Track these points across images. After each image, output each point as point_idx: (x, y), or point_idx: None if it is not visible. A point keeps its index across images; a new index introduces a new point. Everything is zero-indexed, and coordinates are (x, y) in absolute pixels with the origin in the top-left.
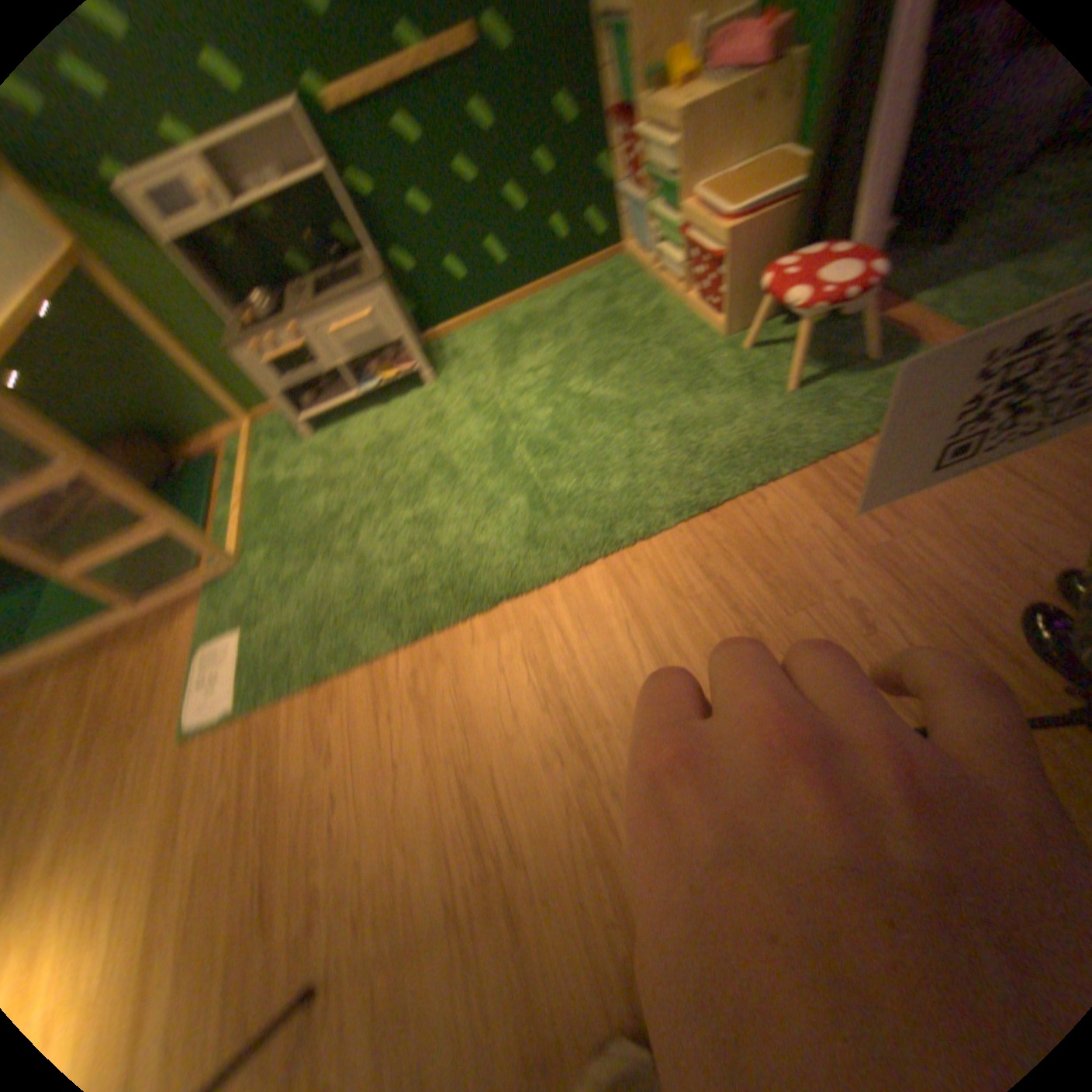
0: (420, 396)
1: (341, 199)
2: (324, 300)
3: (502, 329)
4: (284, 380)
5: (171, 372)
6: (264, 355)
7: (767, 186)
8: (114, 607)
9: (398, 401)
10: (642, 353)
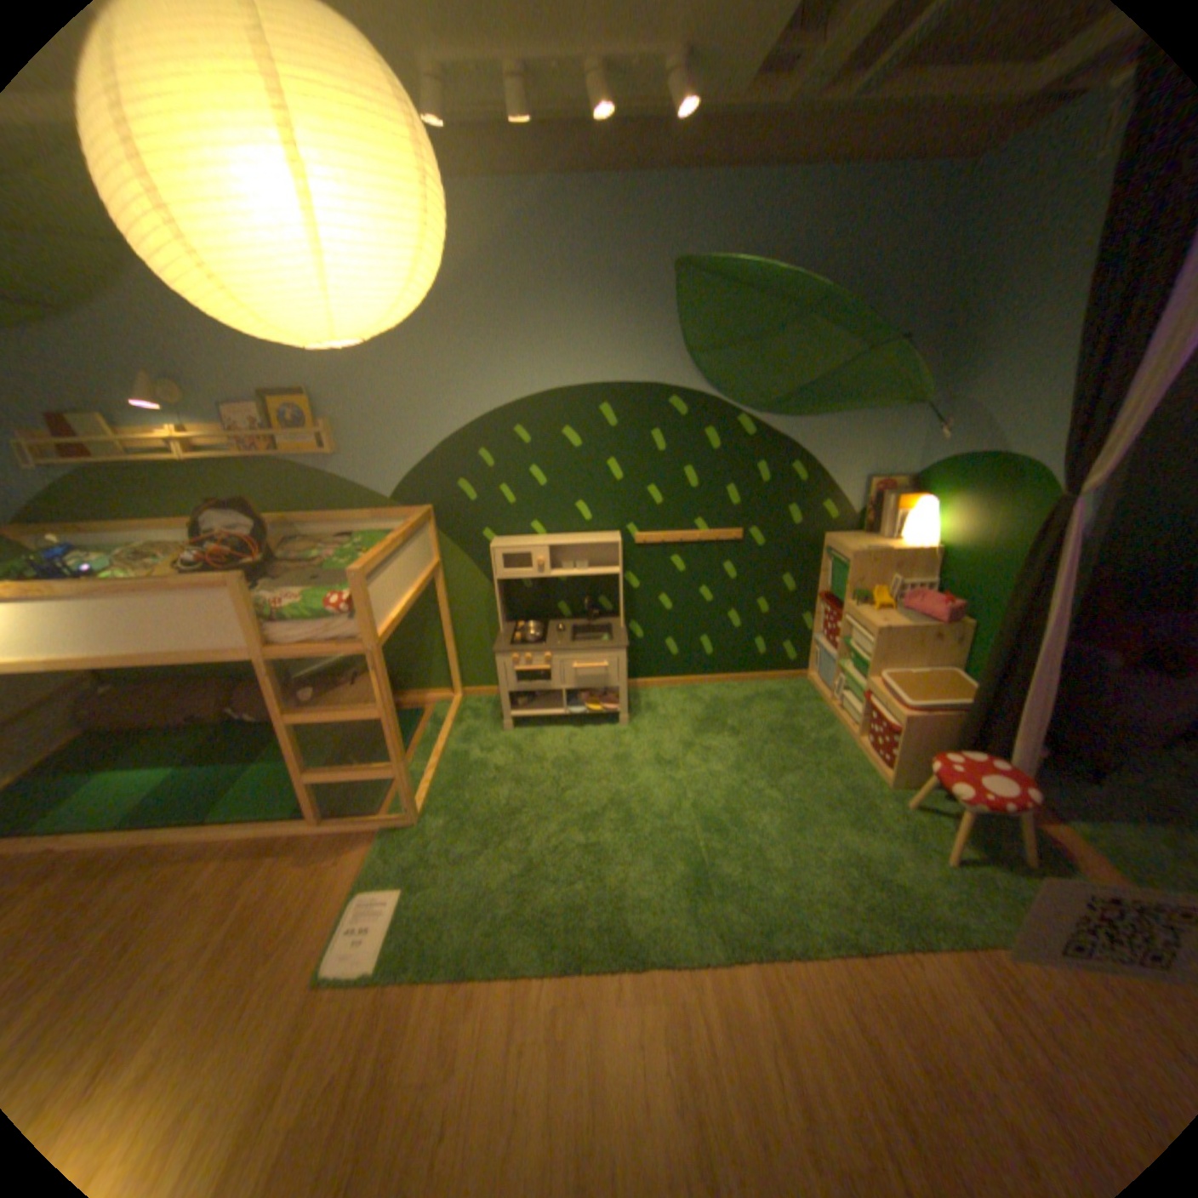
0: (613, 732)
1: (617, 587)
2: (576, 642)
3: (693, 702)
4: (522, 685)
5: (437, 644)
6: (520, 665)
7: (941, 697)
8: (311, 819)
9: (593, 728)
10: (815, 773)
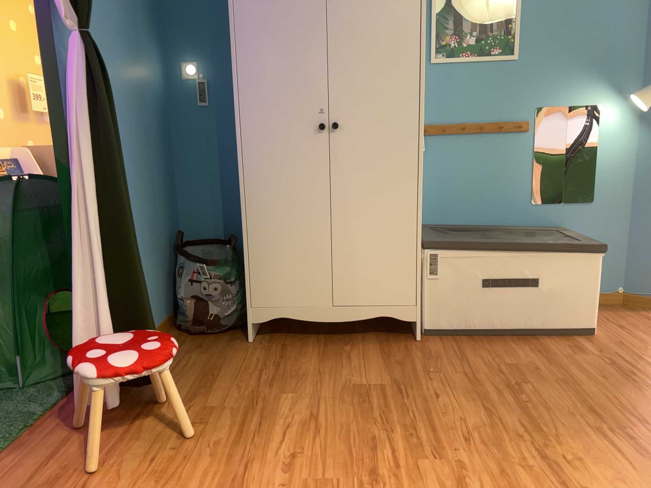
0: None
1: None
2: None
3: None
4: None
5: None
6: None
7: None
8: None
9: None
10: None
